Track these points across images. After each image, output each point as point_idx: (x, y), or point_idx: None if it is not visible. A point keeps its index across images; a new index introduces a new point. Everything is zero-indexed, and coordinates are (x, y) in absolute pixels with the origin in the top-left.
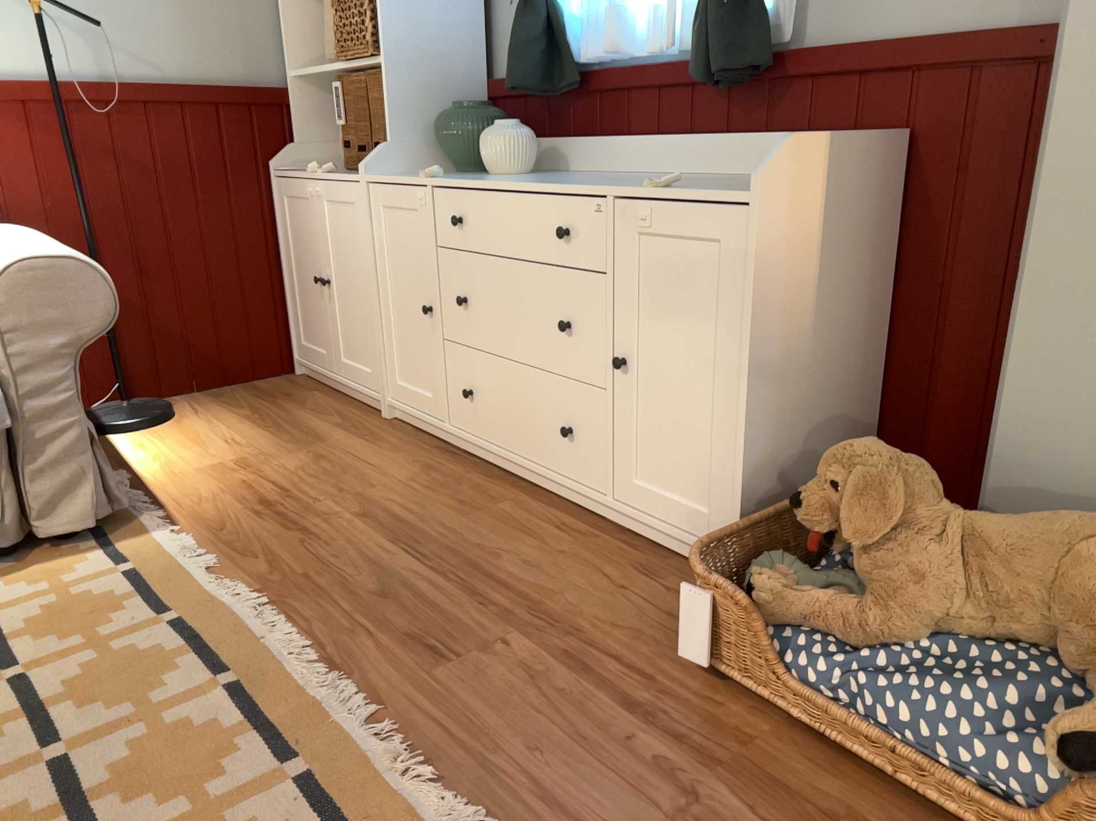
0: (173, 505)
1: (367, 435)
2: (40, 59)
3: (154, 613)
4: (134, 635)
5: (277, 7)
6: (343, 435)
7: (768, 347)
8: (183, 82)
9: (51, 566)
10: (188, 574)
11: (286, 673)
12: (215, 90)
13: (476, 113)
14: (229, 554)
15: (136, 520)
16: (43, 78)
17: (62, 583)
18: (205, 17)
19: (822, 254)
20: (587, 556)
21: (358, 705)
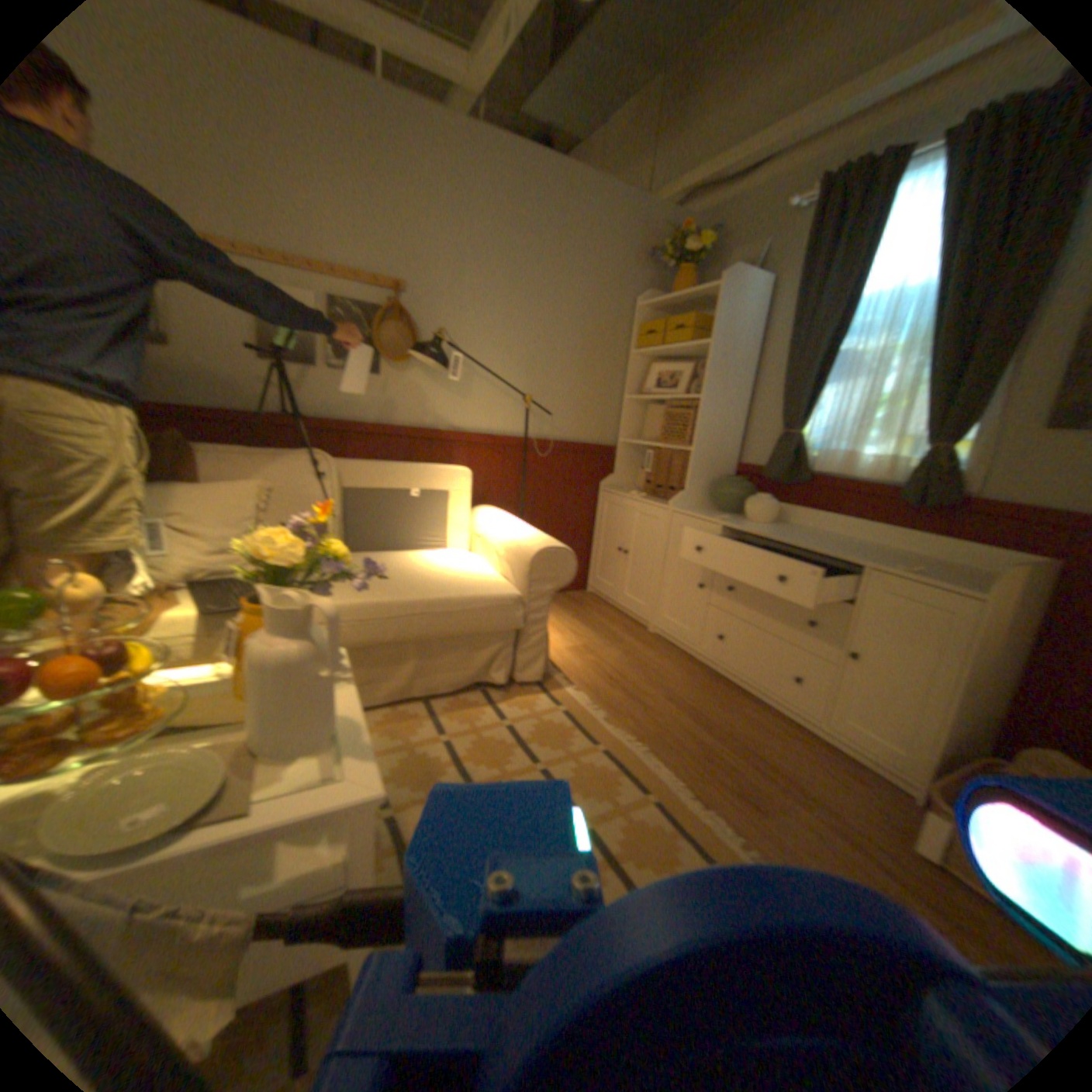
0: (563, 671)
1: (644, 643)
2: (512, 424)
3: (590, 744)
4: (587, 756)
5: (619, 404)
6: (631, 640)
7: (974, 677)
8: (569, 438)
9: (521, 699)
10: (596, 722)
11: (681, 804)
12: (583, 443)
13: (741, 484)
14: (608, 712)
15: (551, 678)
16: (512, 432)
17: (533, 712)
18: (587, 407)
19: (1009, 628)
20: (814, 759)
21: (730, 836)
